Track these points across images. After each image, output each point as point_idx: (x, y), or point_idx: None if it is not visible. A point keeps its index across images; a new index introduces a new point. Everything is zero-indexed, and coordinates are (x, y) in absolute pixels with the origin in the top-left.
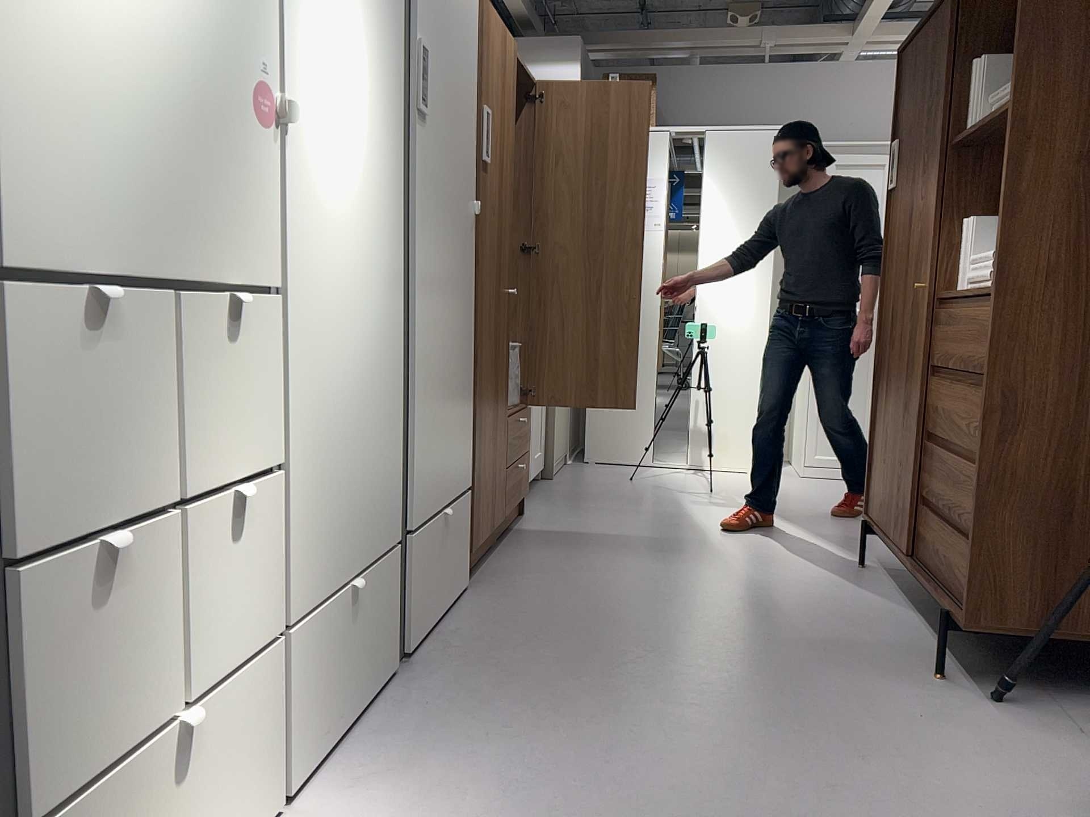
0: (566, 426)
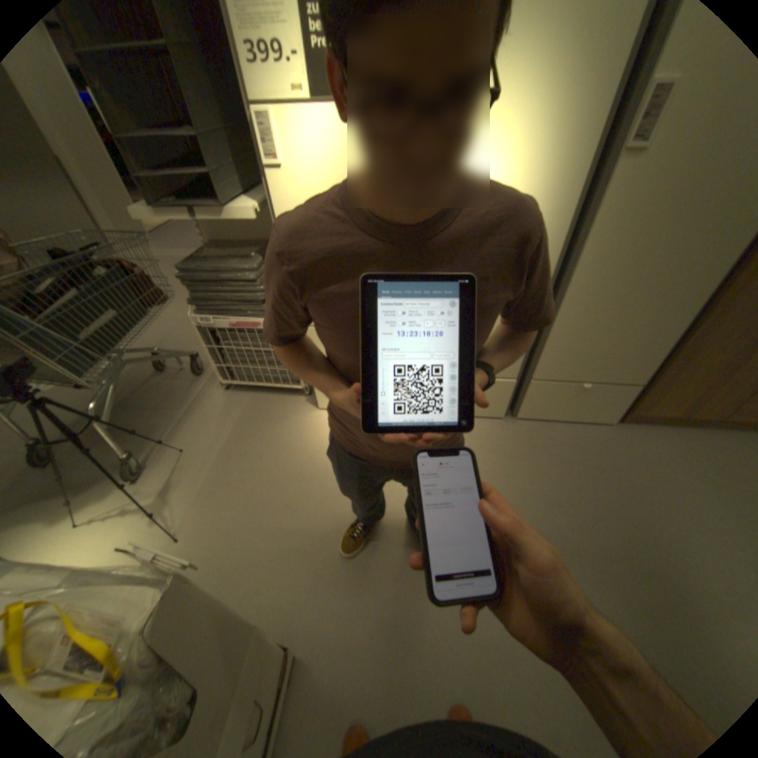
0: None
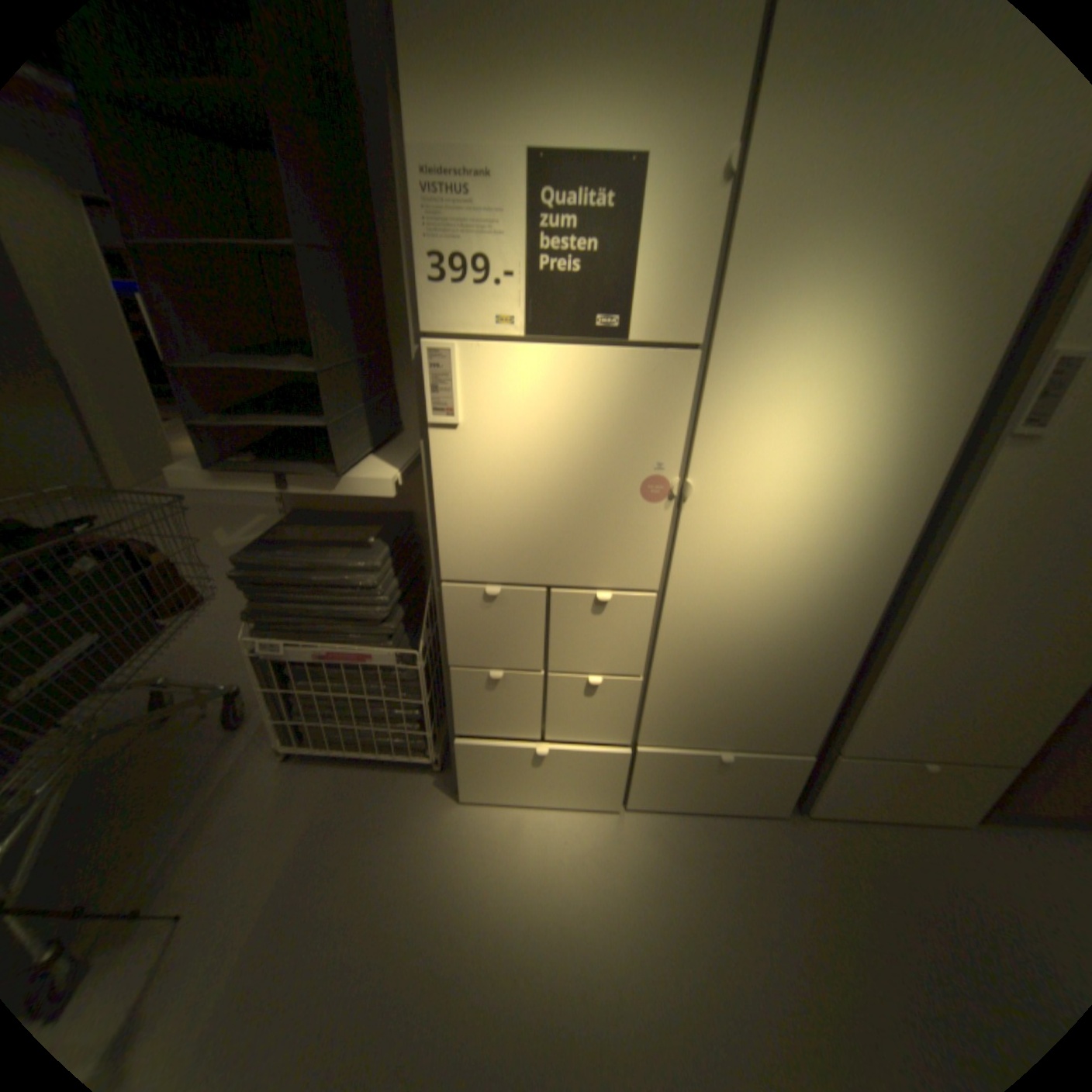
0: None
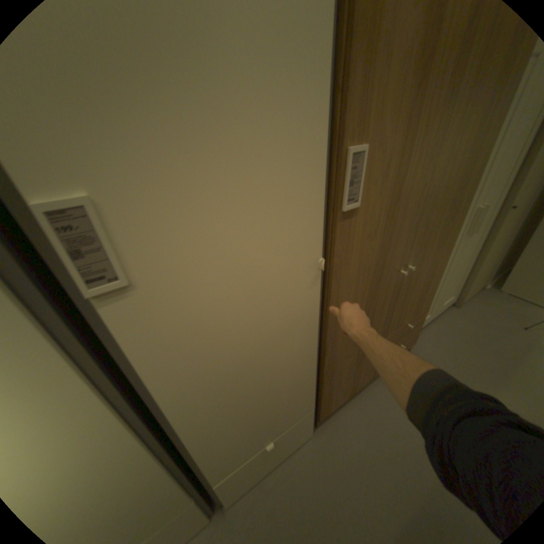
0: (490, 273)
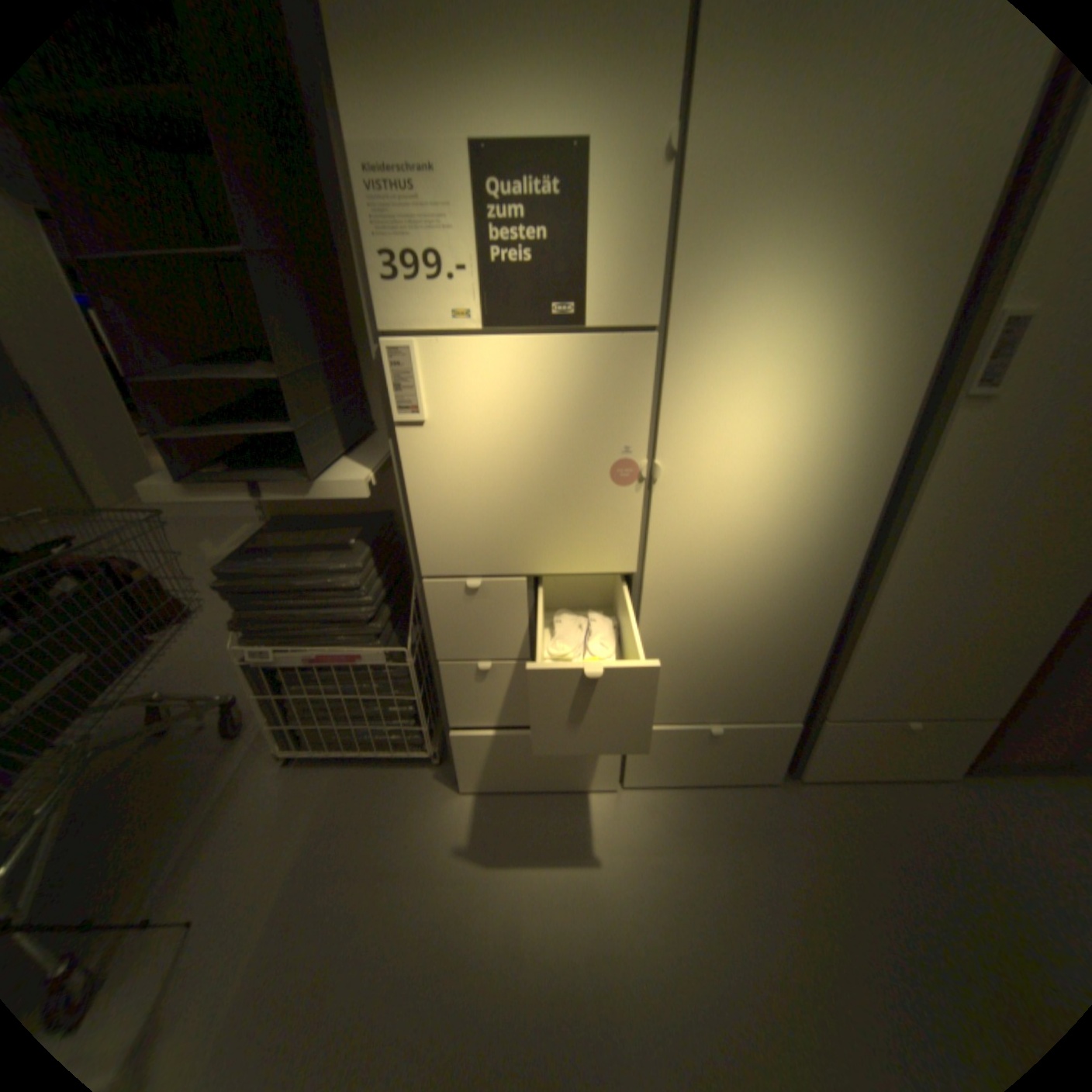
0: None
